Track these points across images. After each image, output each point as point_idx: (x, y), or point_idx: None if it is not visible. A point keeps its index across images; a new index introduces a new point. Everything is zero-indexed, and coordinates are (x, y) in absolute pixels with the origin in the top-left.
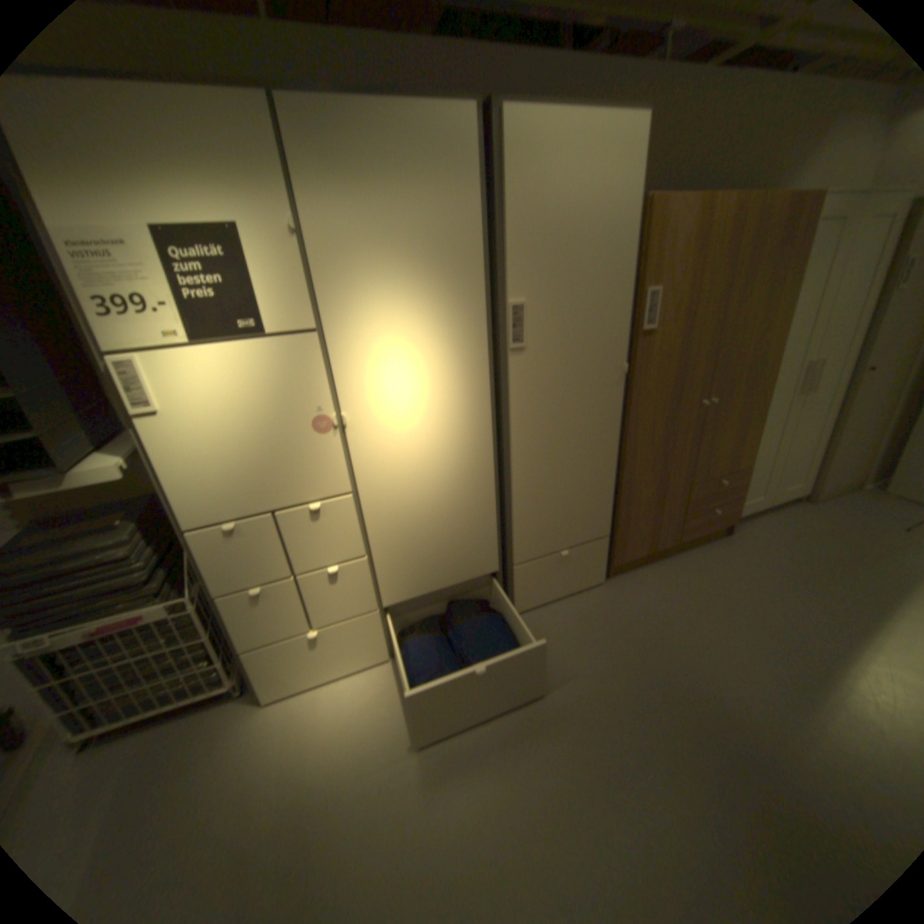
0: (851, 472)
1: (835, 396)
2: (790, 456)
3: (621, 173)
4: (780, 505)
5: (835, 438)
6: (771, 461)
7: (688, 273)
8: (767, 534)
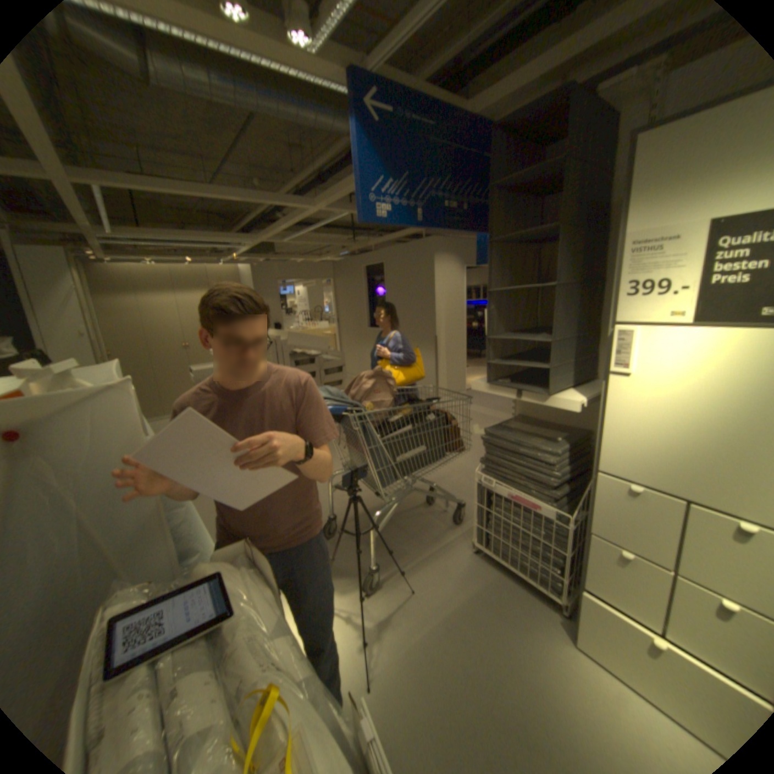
0: None
1: None
2: None
3: None
4: None
5: None
6: None
7: None
8: None
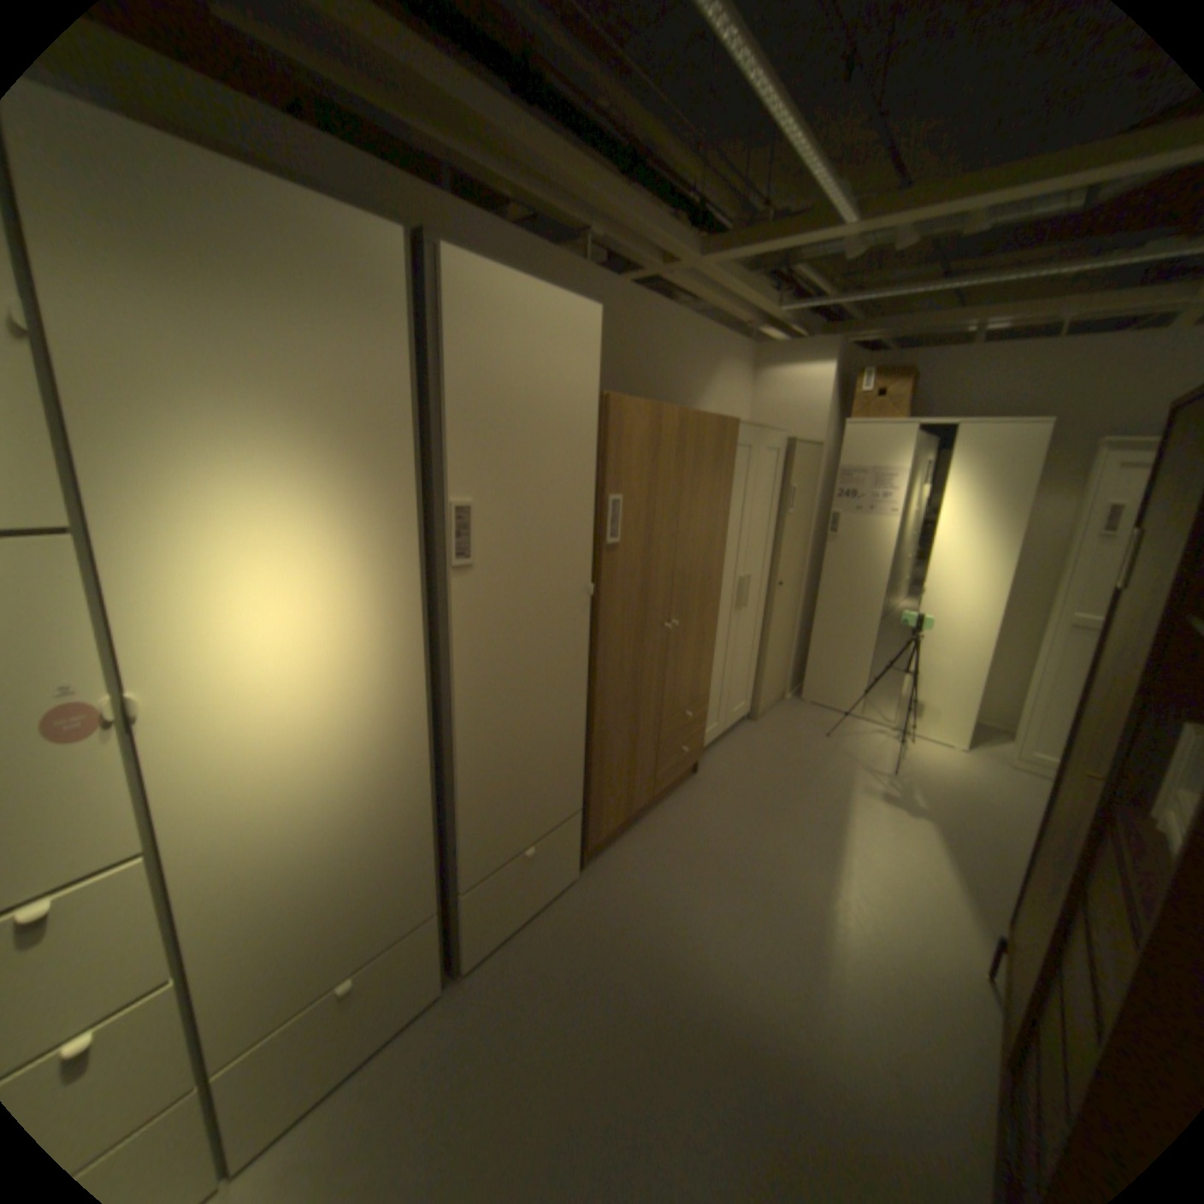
0: (775, 684)
1: (758, 610)
2: (732, 674)
3: (578, 363)
4: (729, 728)
5: (761, 651)
6: (719, 682)
7: (644, 482)
8: (726, 763)
